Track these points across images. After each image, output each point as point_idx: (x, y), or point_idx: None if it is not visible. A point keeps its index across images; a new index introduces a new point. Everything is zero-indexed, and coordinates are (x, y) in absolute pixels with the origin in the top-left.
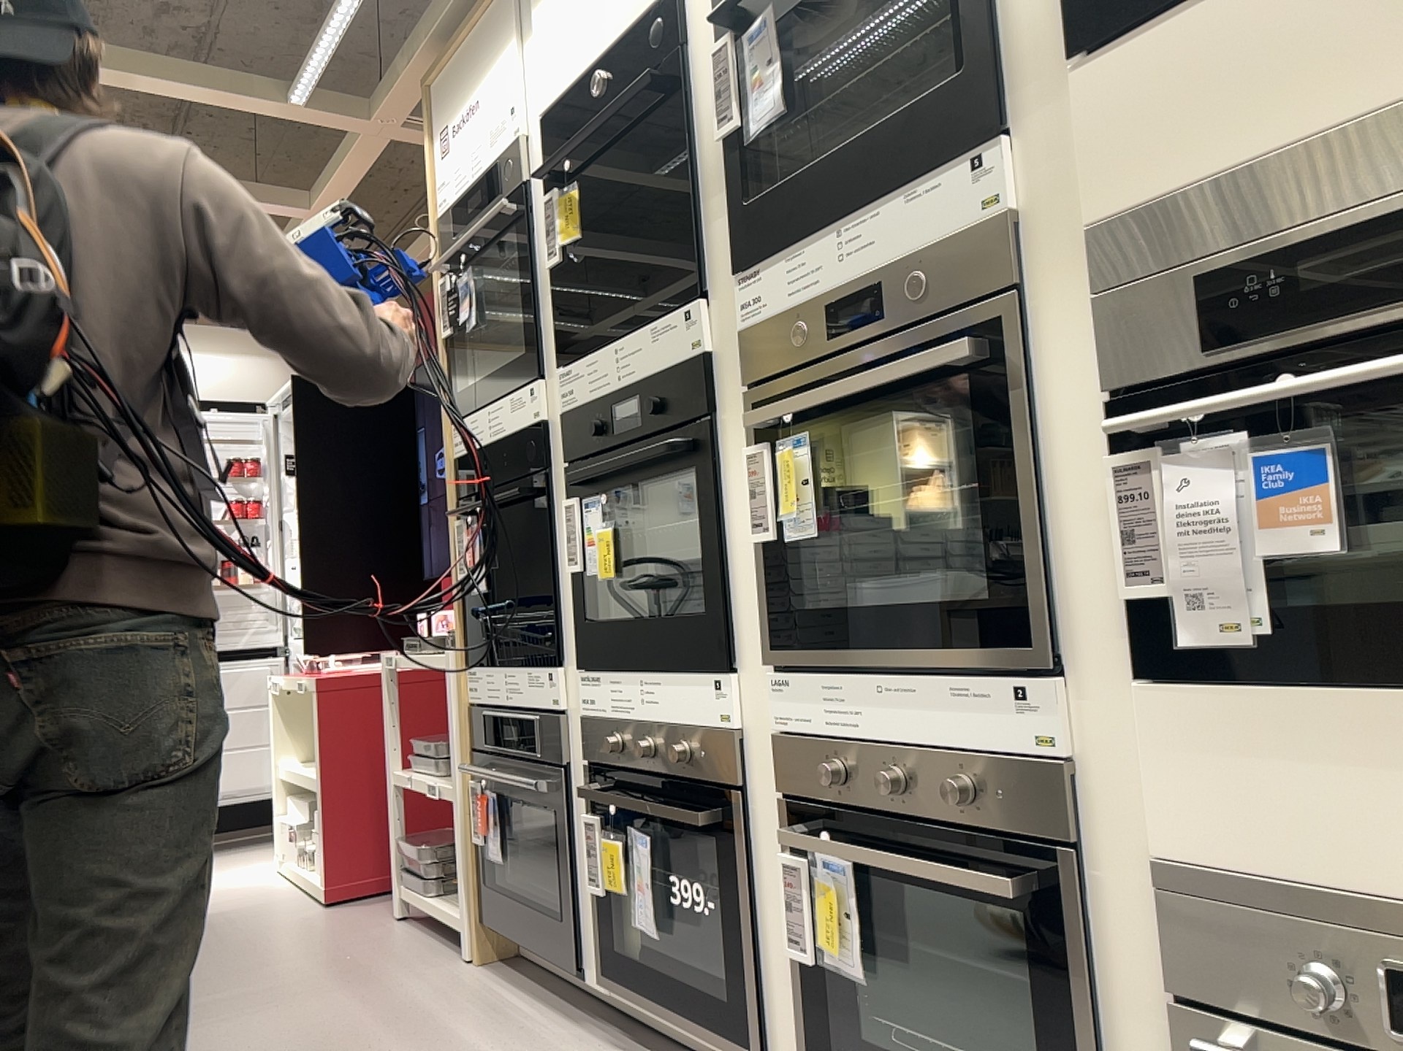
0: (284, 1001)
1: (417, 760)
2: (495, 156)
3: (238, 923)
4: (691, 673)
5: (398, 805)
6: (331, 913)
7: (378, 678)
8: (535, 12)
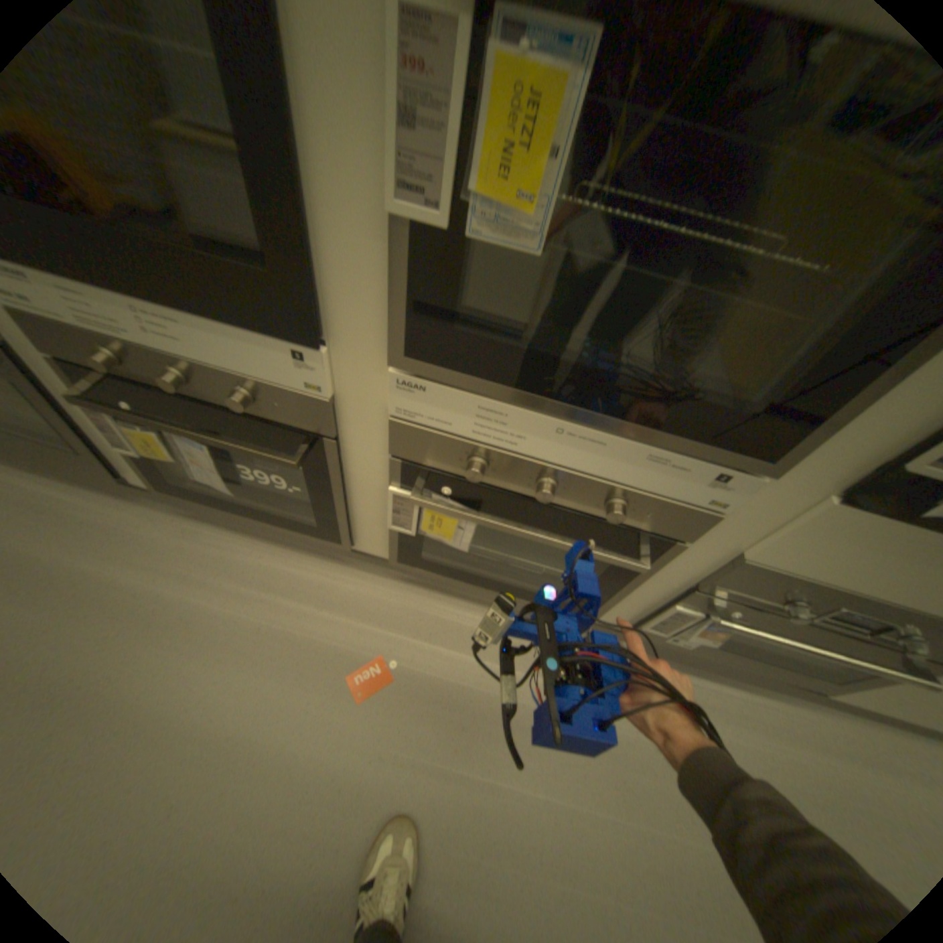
0: None
1: None
2: None
3: None
4: (240, 325)
5: None
6: None
7: None
8: None
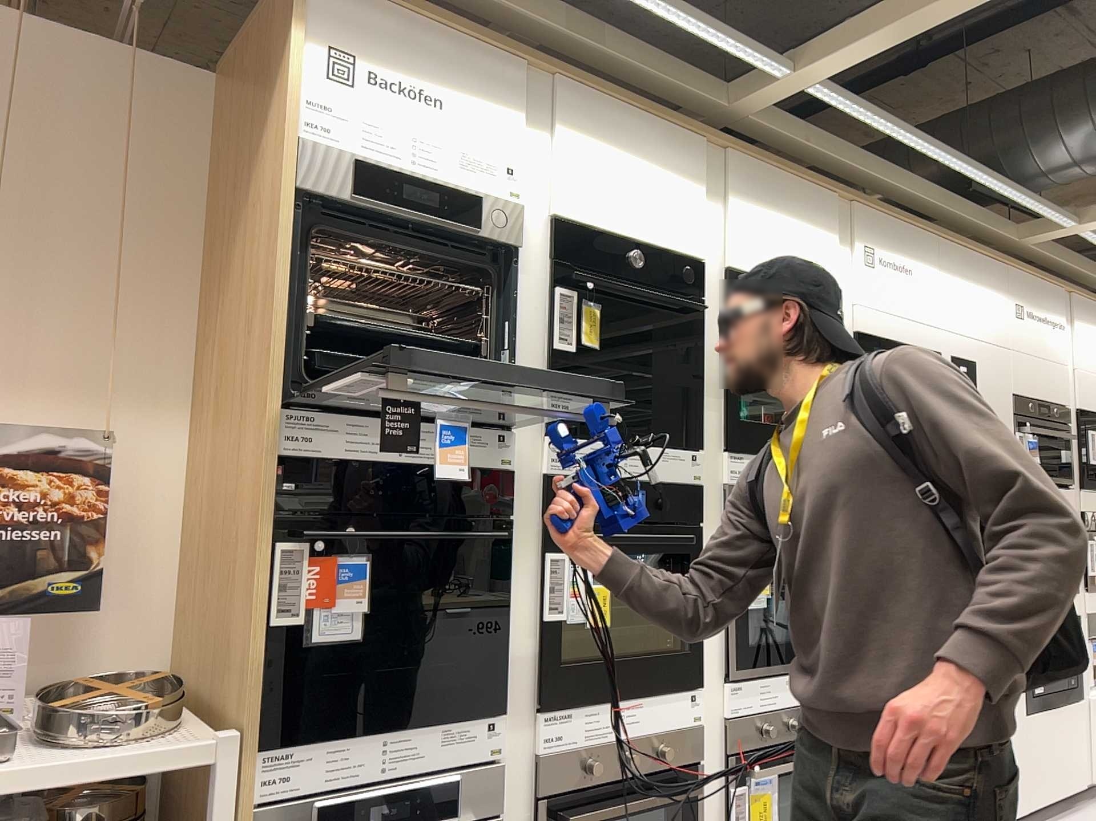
0: None
1: None
2: (474, 185)
3: None
4: (669, 692)
5: None
6: None
7: None
8: (557, 125)
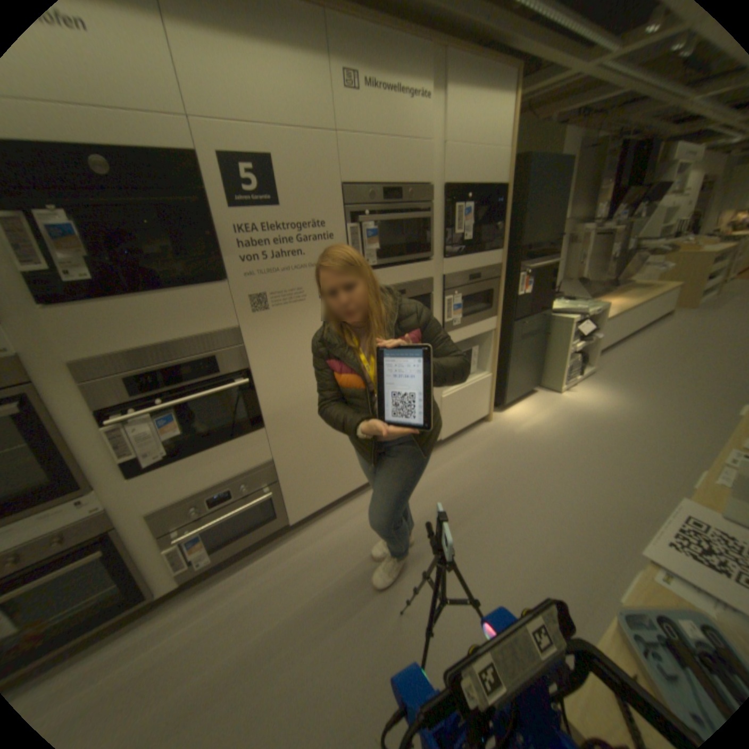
0: None
1: None
2: None
3: None
4: None
5: None
6: None
7: None
8: None
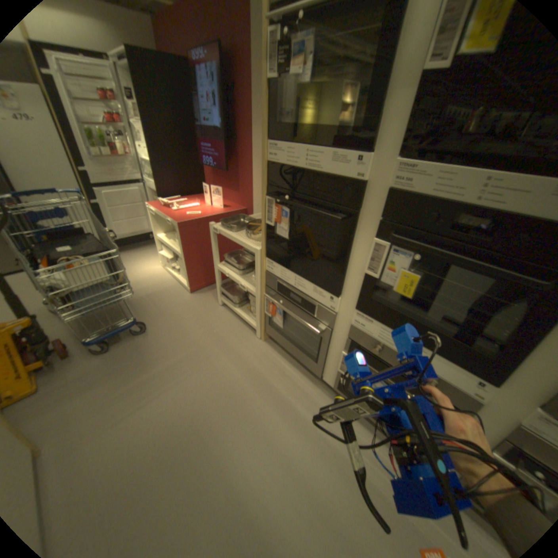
0: (205, 364)
1: (226, 263)
2: None
3: (163, 304)
4: (458, 366)
5: (219, 276)
6: (195, 300)
7: (200, 222)
8: None
